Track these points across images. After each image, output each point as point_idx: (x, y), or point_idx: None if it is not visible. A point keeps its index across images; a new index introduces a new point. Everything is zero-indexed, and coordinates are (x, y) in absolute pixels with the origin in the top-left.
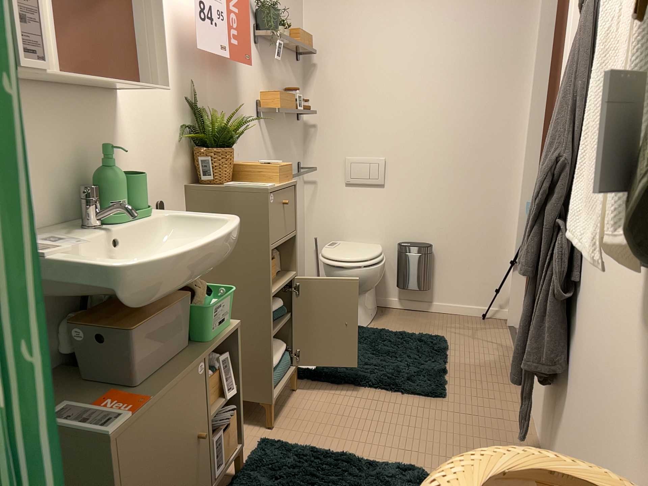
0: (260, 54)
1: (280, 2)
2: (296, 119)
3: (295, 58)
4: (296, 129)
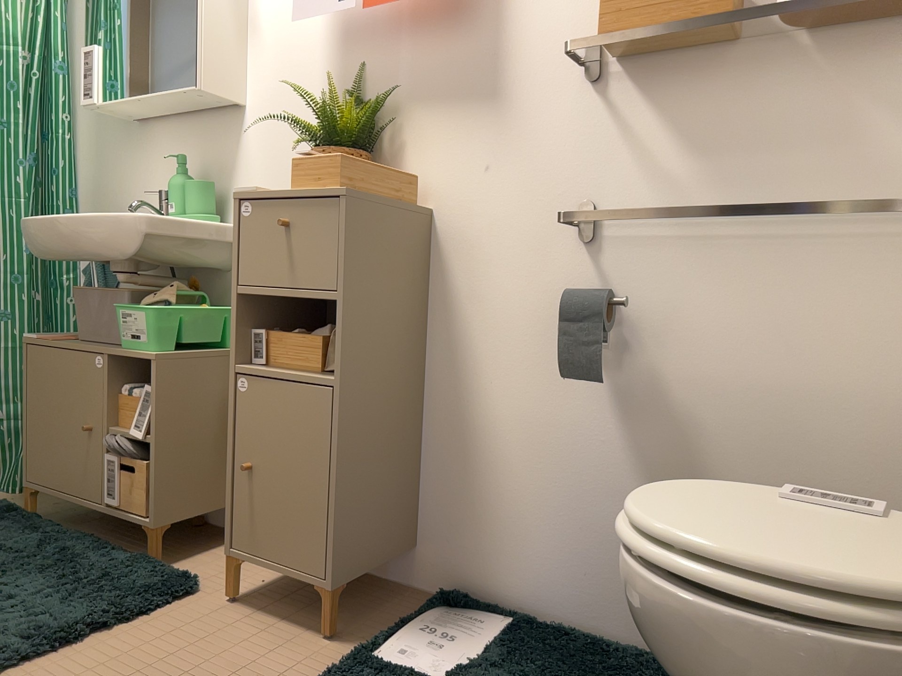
0: None
1: None
2: None
3: None
4: None
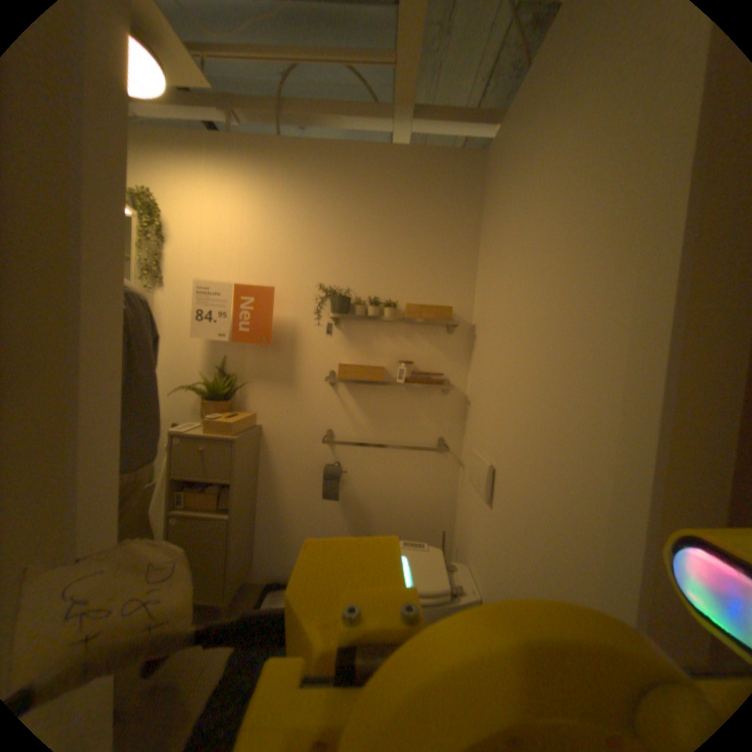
0: (345, 329)
1: (403, 277)
2: (437, 390)
3: (443, 327)
4: (436, 399)
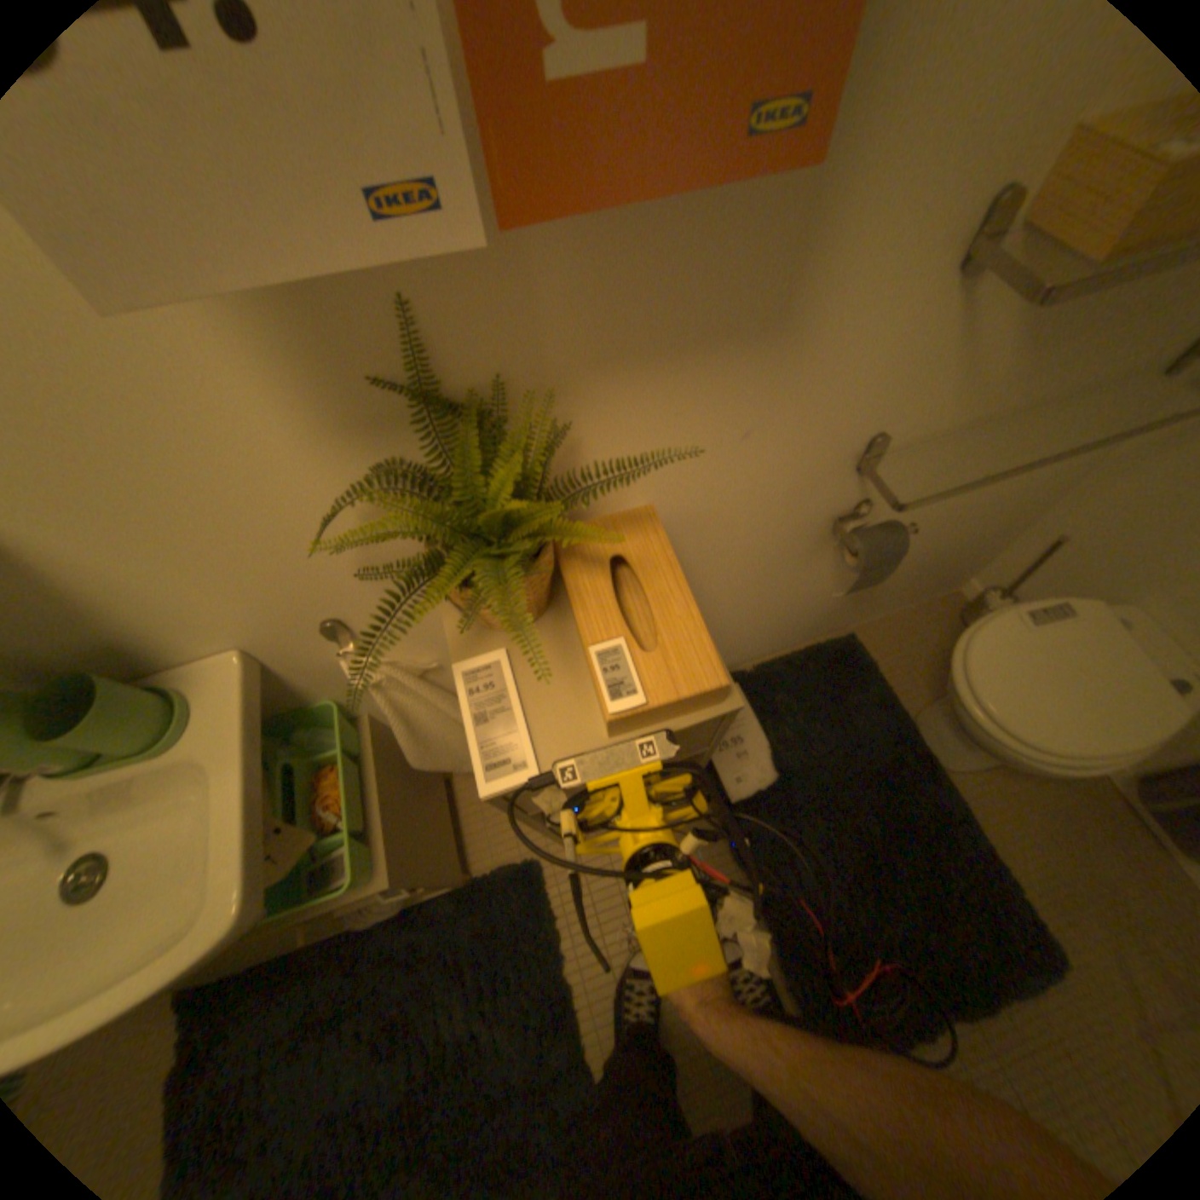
0: None
1: None
2: None
3: None
4: None
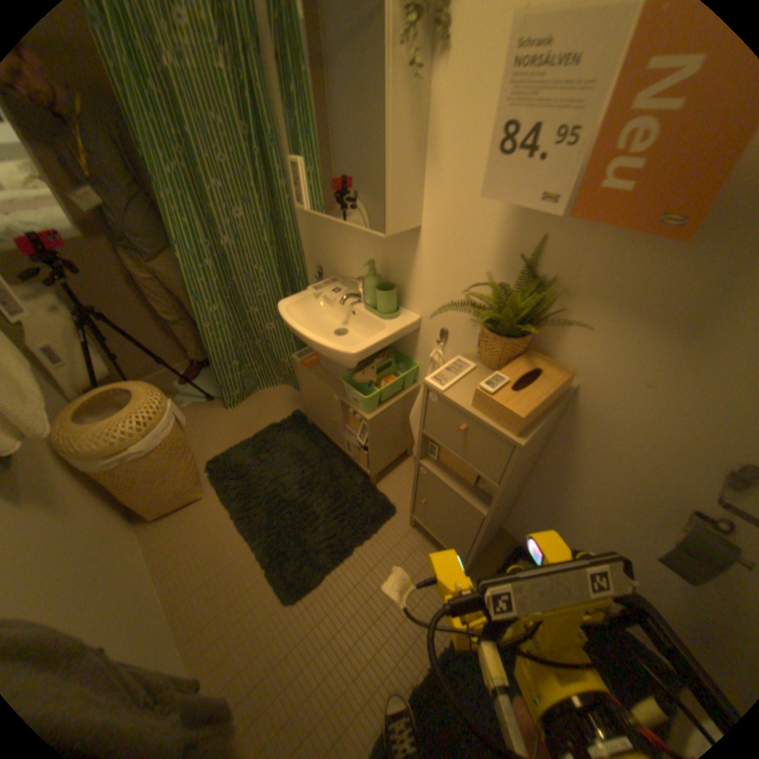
0: None
1: None
2: None
3: None
4: None
